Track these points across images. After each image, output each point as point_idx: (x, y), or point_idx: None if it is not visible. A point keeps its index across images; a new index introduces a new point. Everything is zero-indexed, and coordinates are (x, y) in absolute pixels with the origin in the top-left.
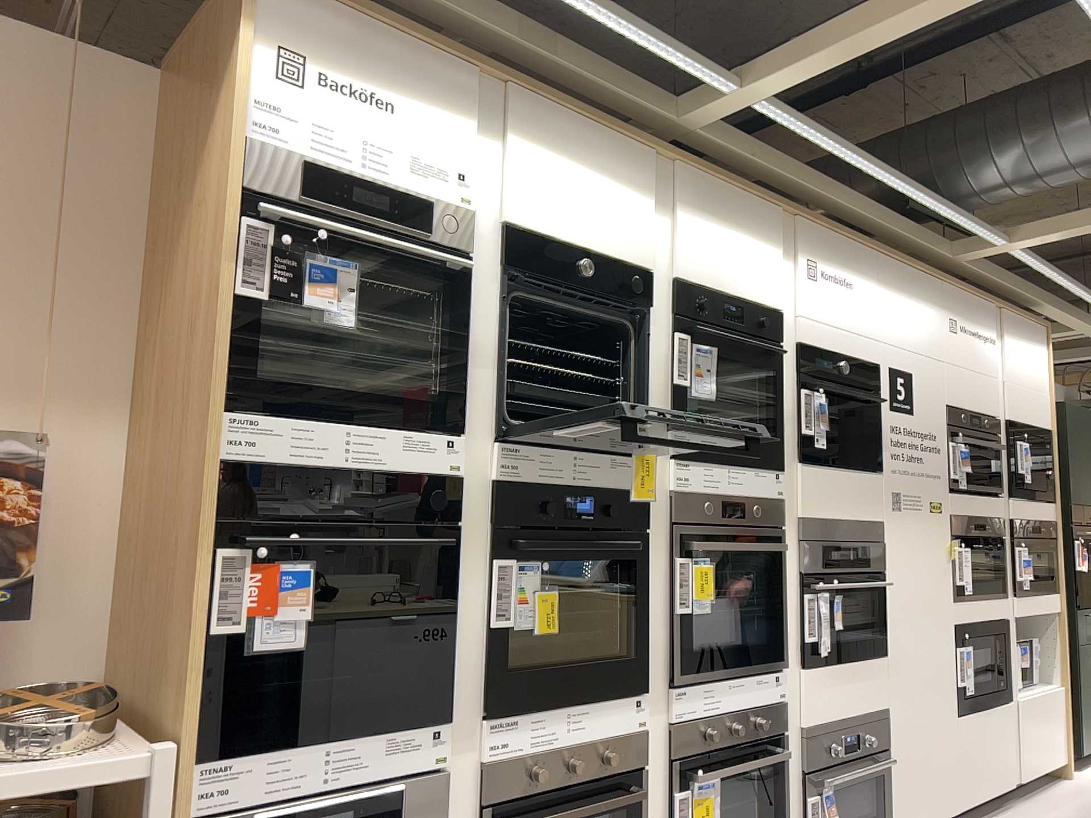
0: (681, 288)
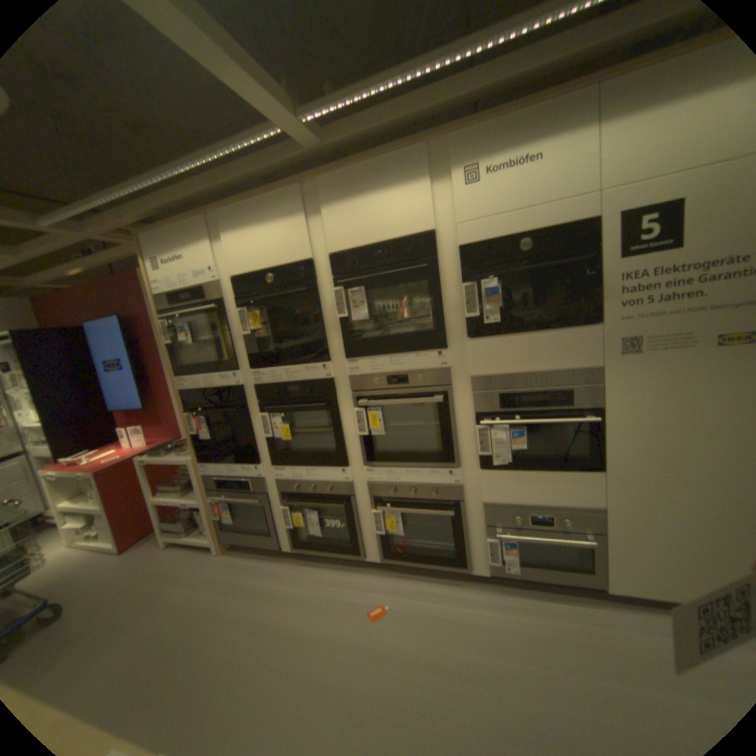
0: (339, 254)
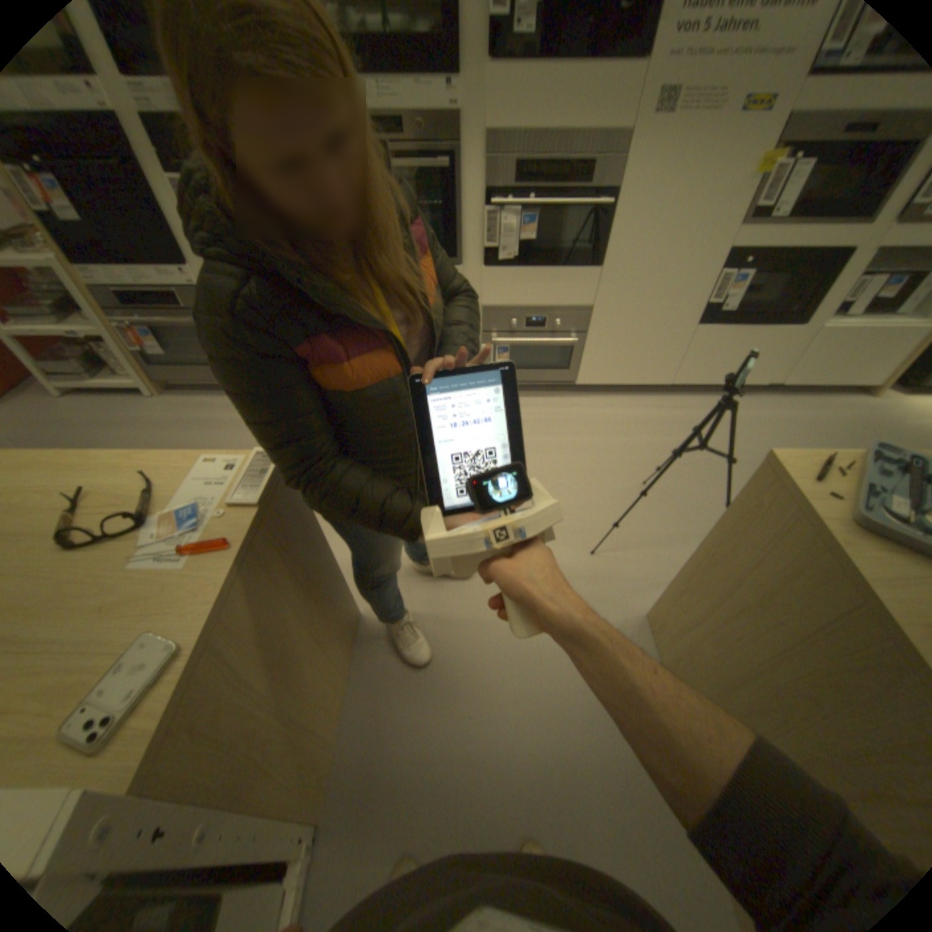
0: None
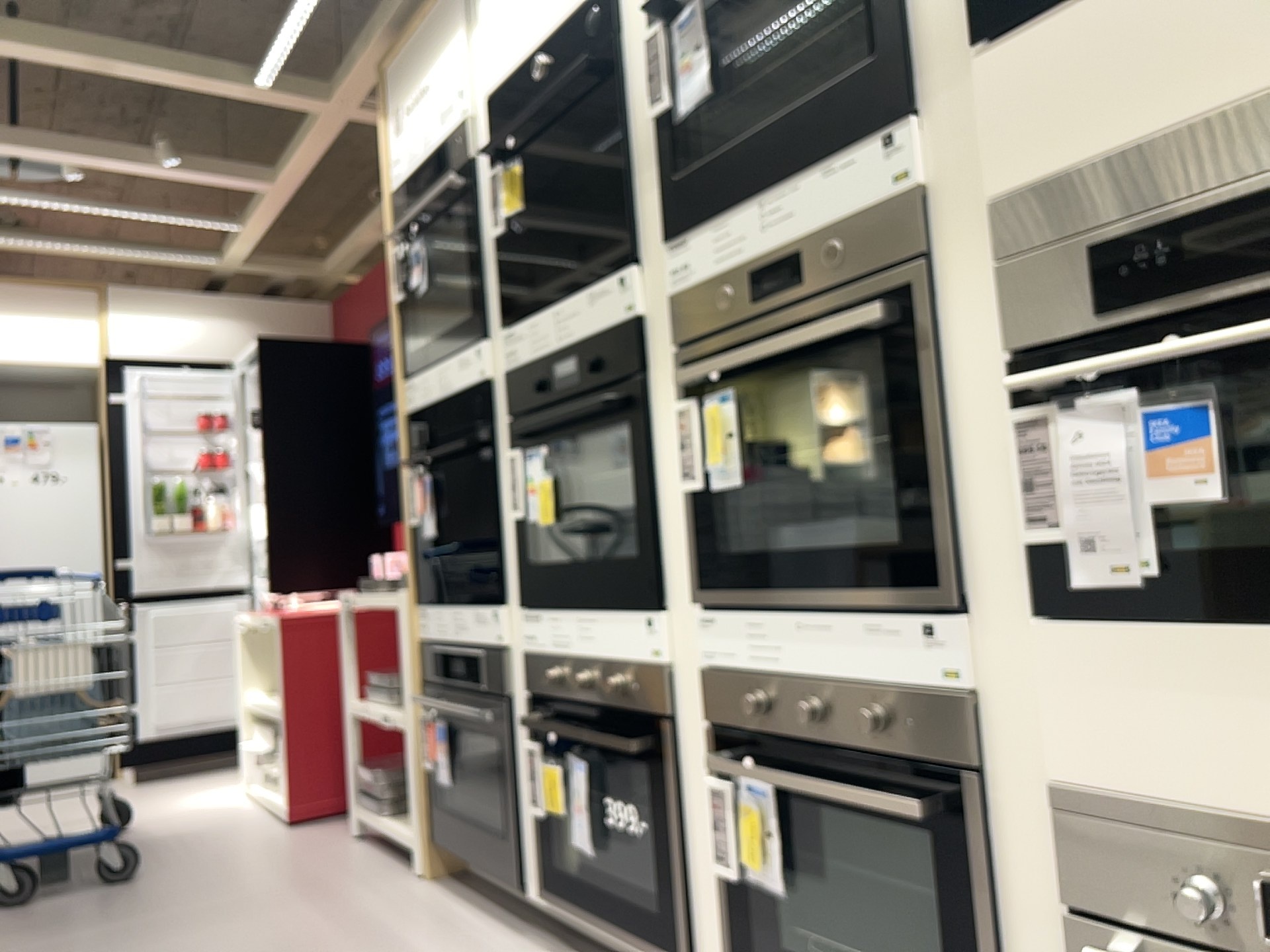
0: None
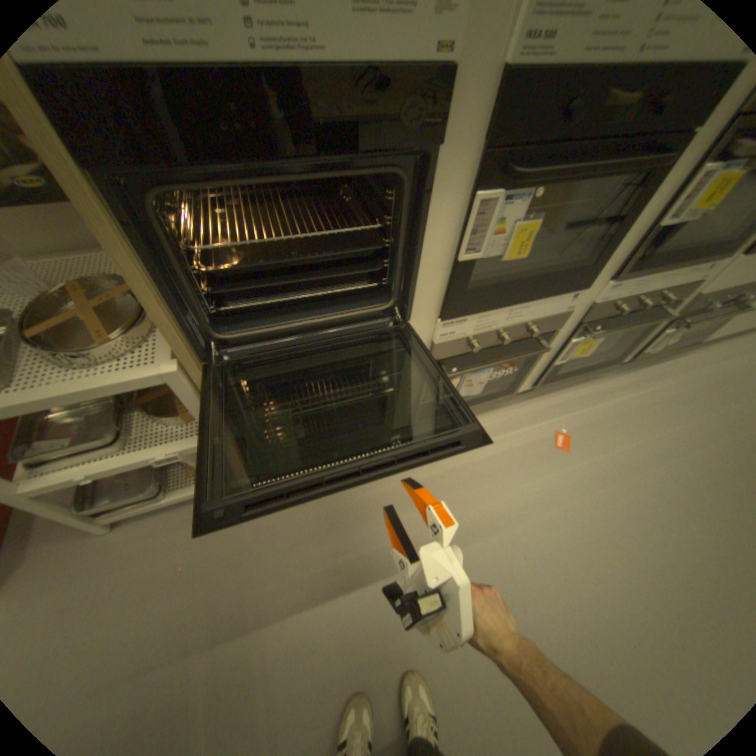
0: None
